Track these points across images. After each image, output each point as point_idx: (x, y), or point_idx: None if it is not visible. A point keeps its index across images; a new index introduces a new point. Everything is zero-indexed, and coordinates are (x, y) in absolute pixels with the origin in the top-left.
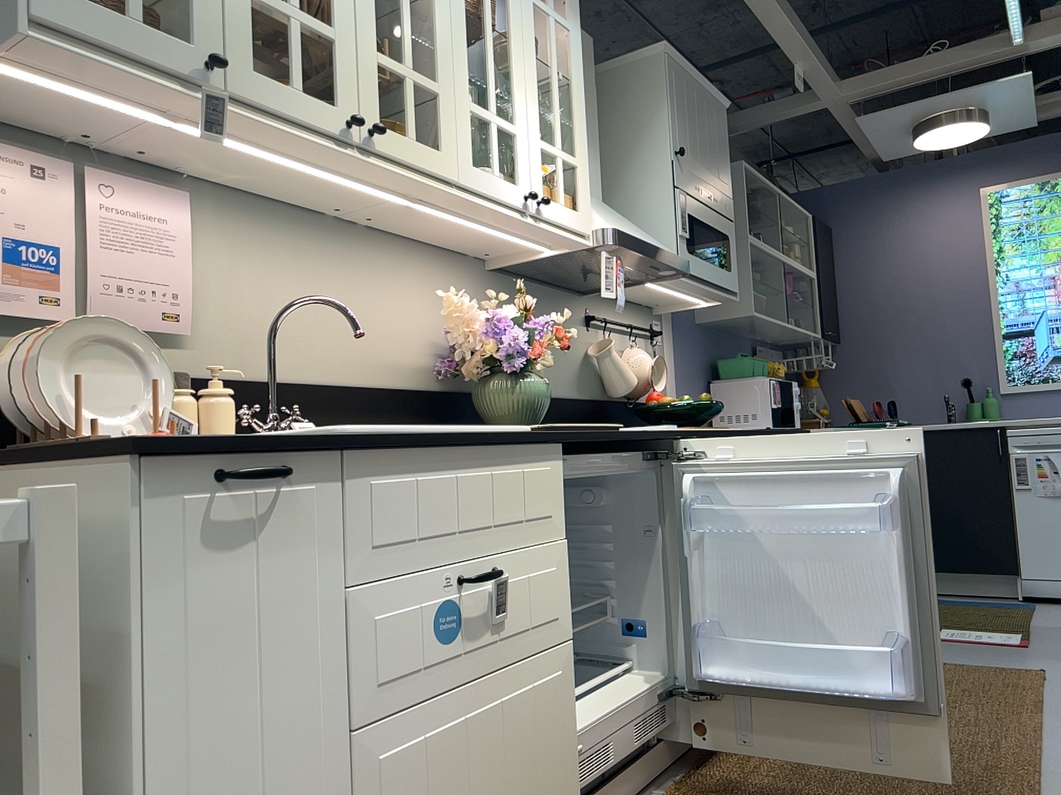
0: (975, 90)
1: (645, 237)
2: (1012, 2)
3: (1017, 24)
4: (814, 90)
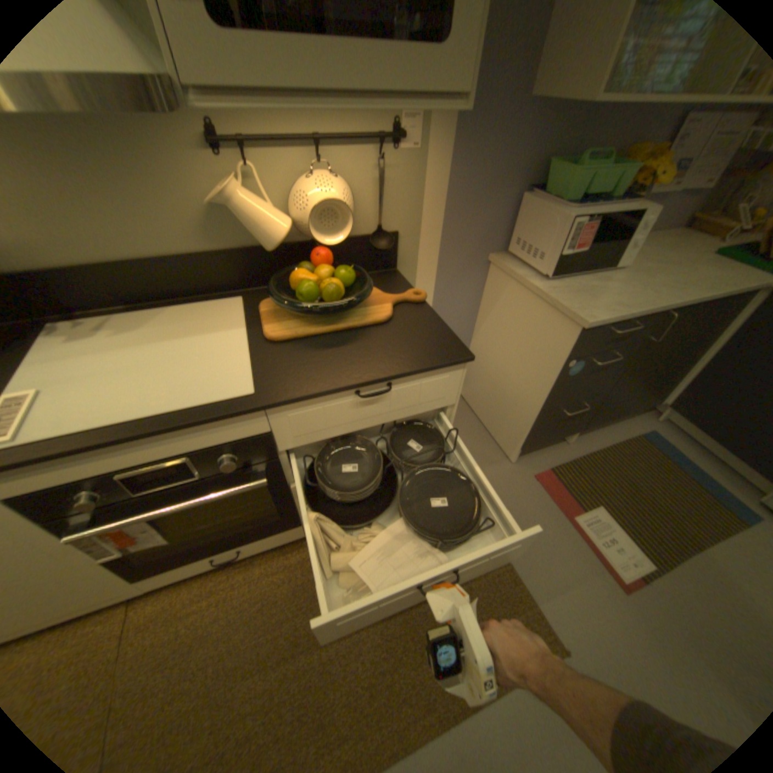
0: None
1: None
2: None
3: None
4: None
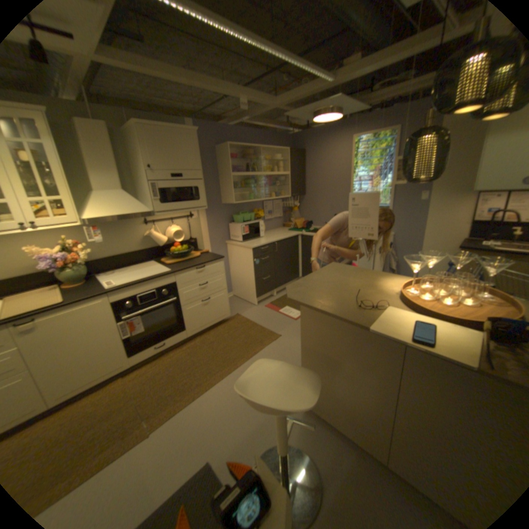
0: (322, 101)
1: (122, 209)
2: (310, 66)
3: (324, 73)
4: (260, 103)
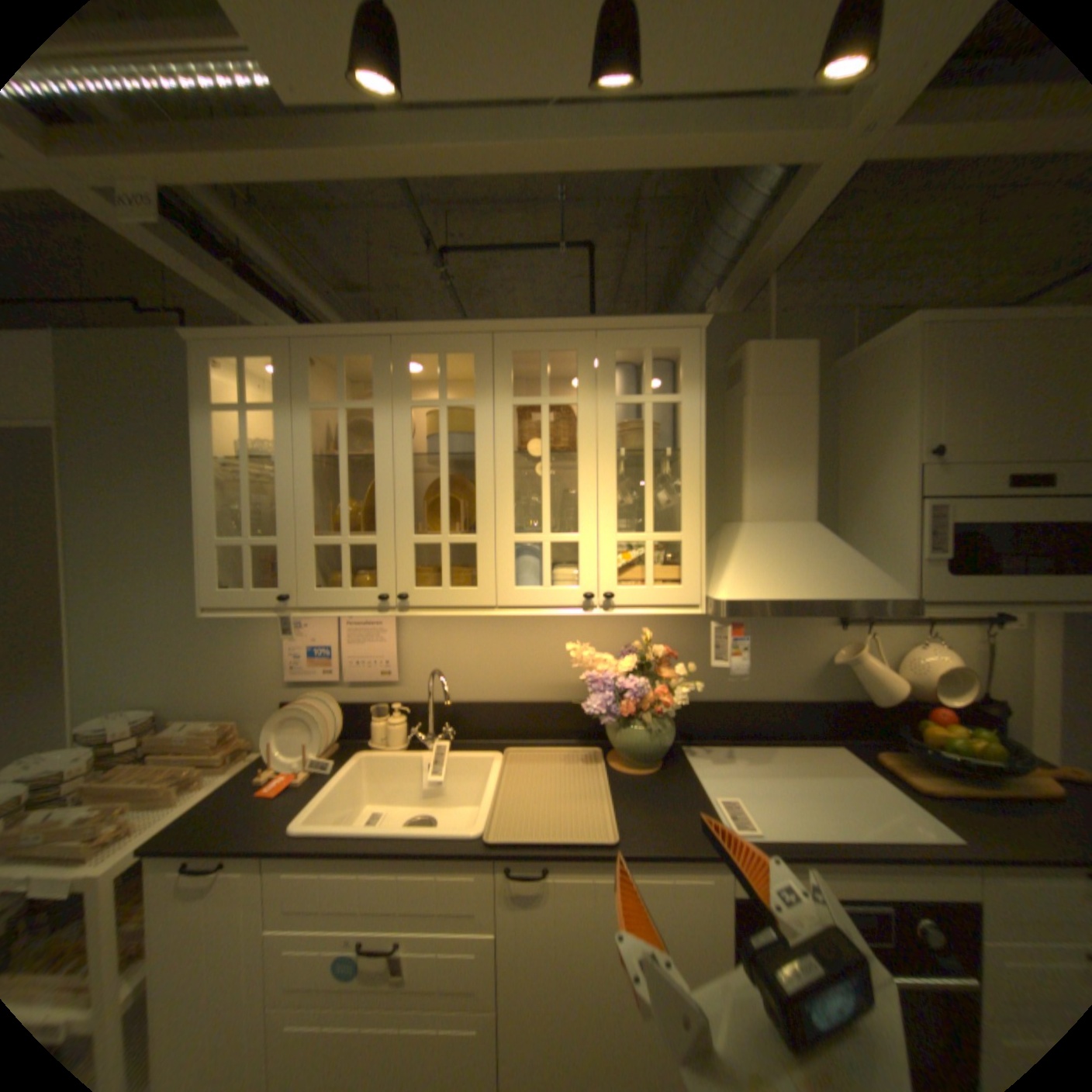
0: None
1: (818, 583)
2: None
3: None
4: None
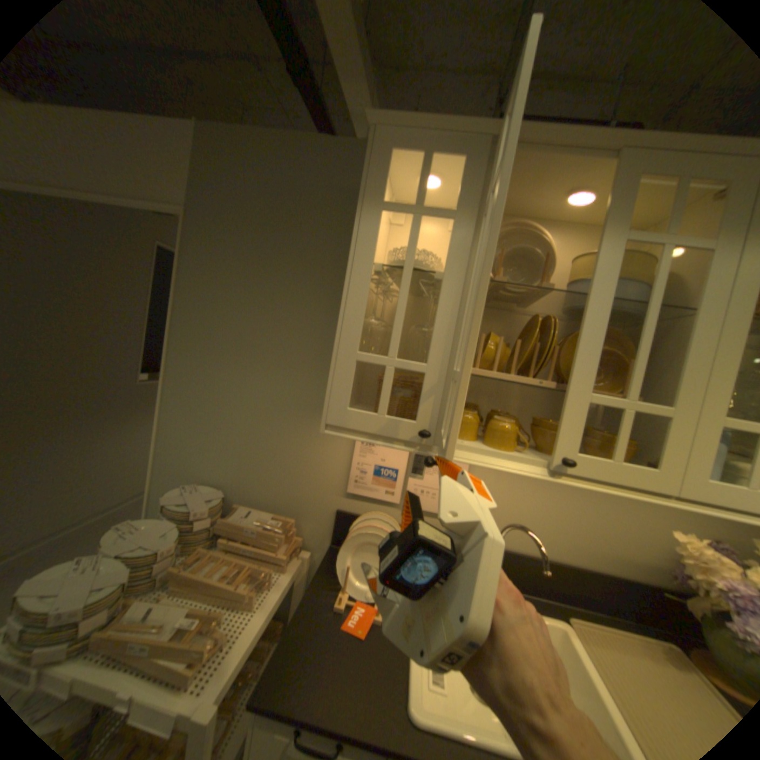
0: None
1: None
2: None
3: None
4: None
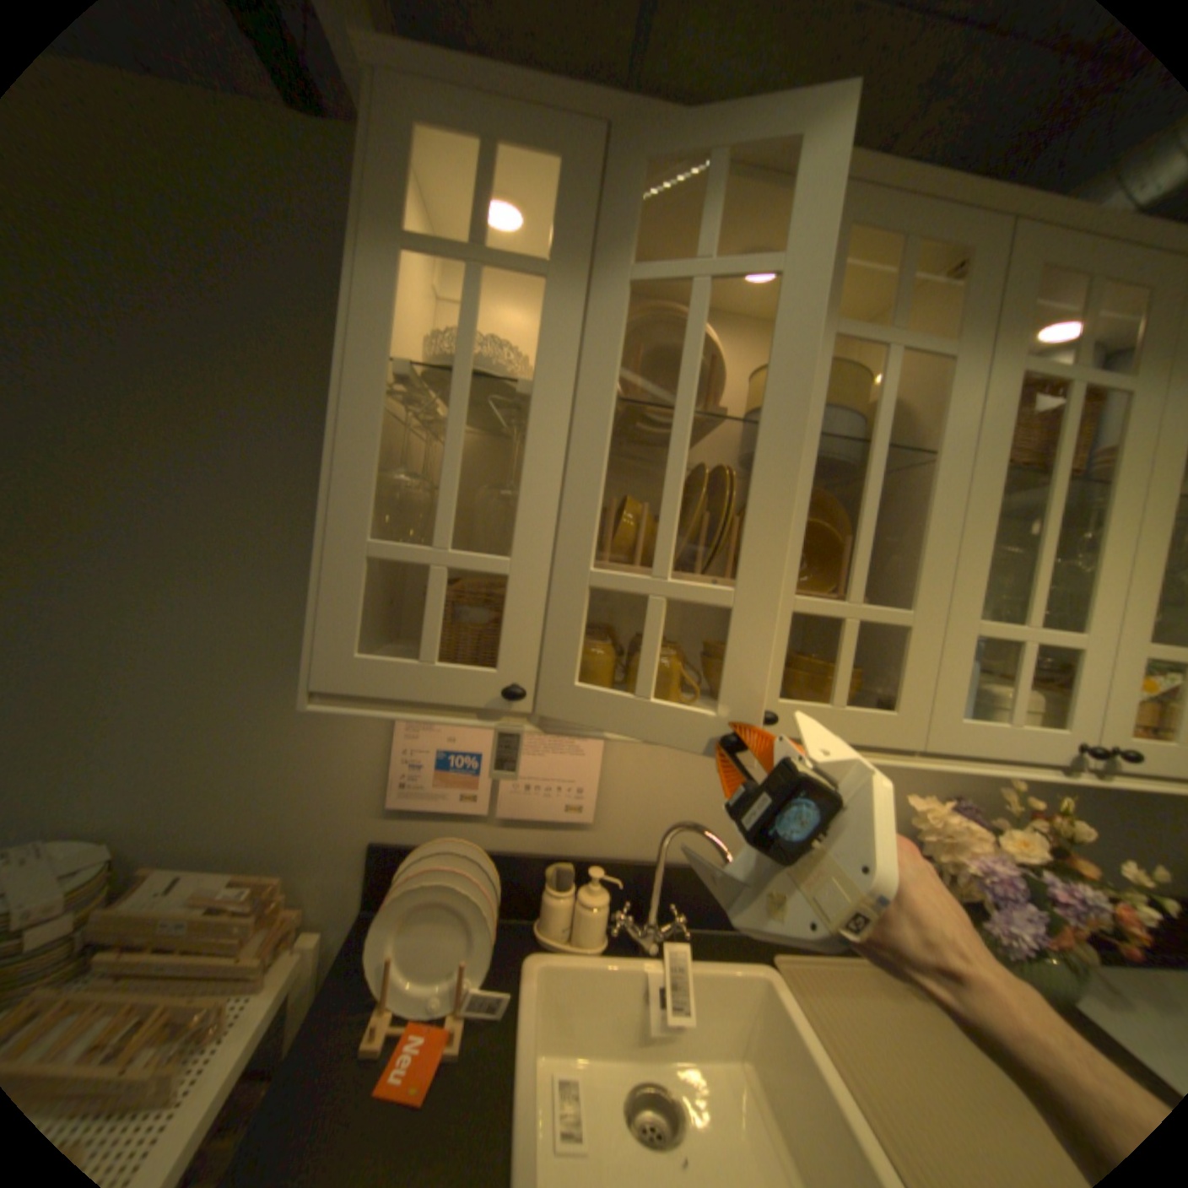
0: None
1: None
2: None
3: None
4: None
